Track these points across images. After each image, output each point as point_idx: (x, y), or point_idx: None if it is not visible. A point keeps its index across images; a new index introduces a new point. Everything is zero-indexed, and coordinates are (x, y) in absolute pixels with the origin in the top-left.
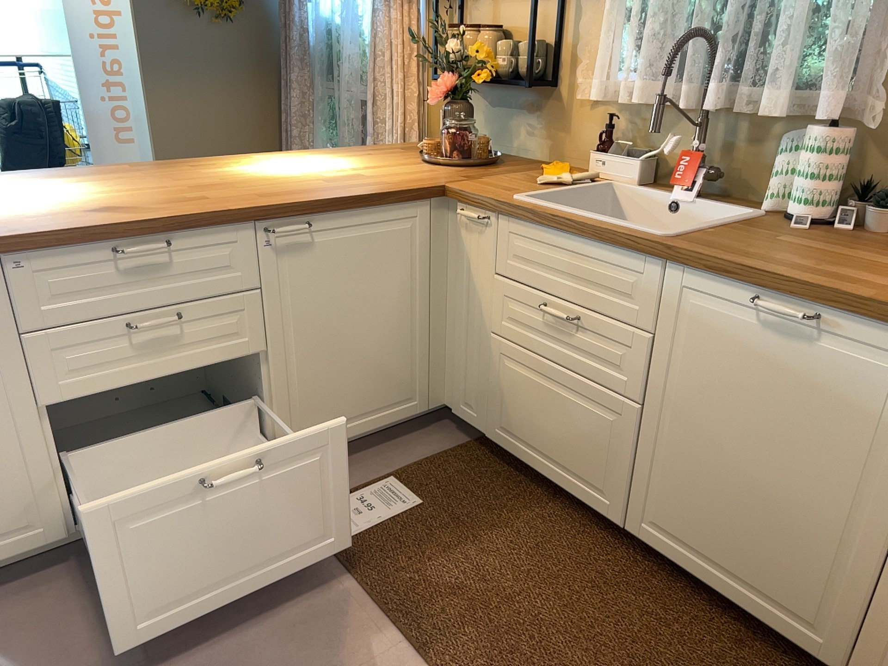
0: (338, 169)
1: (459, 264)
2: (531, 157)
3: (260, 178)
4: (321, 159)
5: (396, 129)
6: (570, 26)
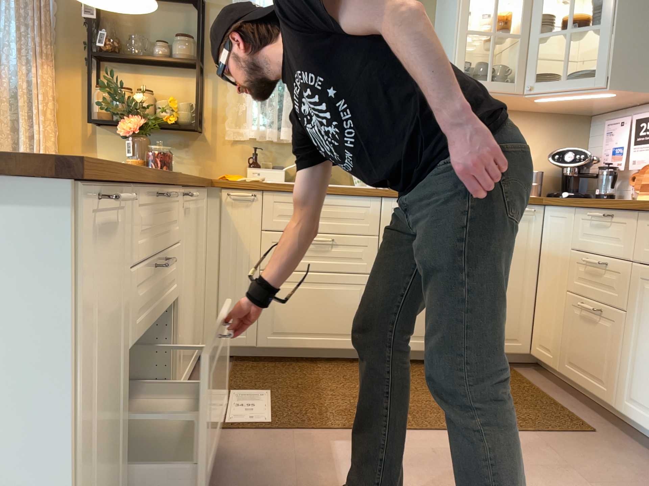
0: None
1: (223, 232)
2: None
3: None
4: None
5: None
6: (212, 97)
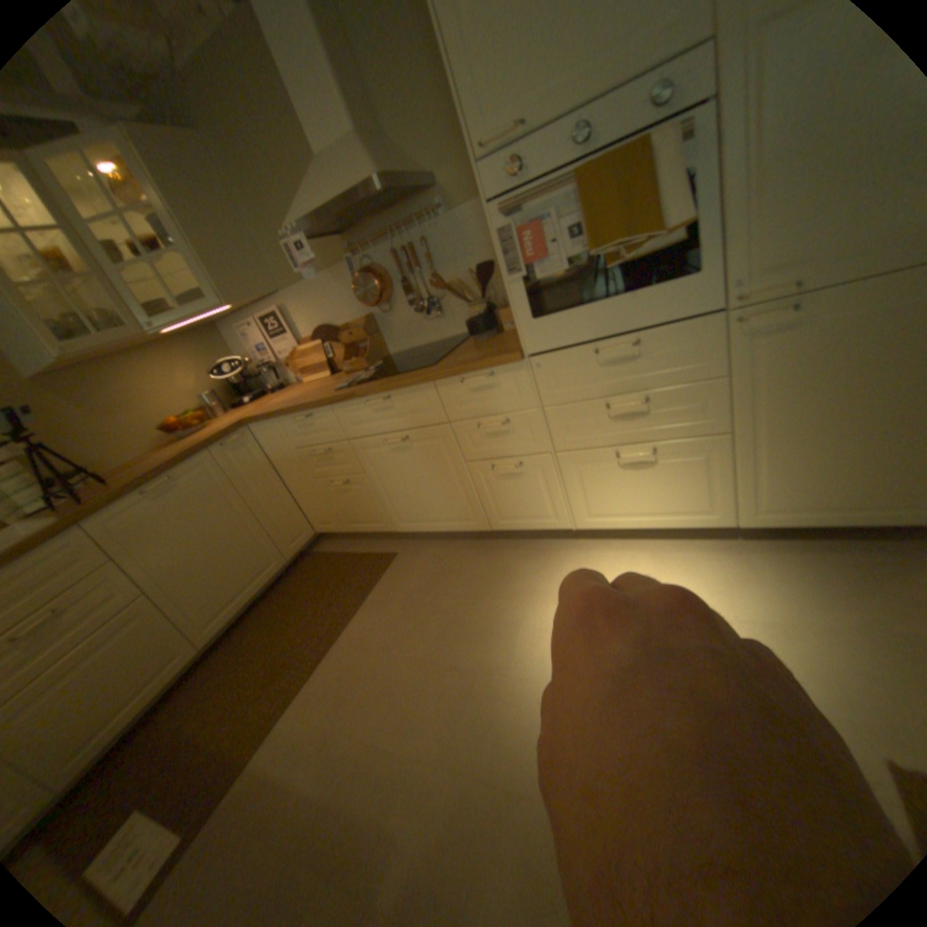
0: None
1: None
2: None
3: None
4: None
5: None
6: None
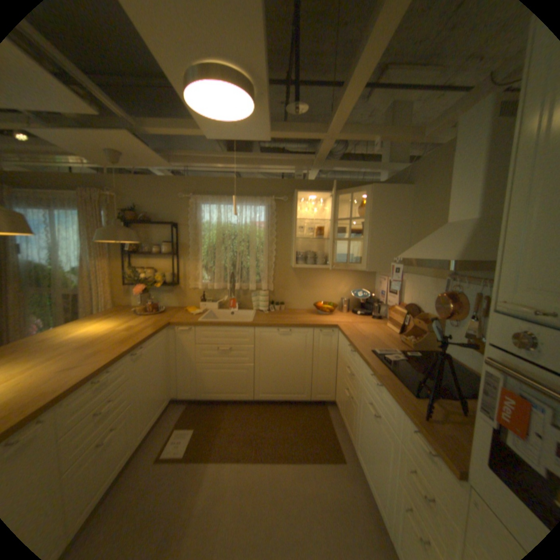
0: (116, 325)
1: (177, 346)
2: (171, 305)
3: (94, 337)
4: (96, 323)
5: (98, 304)
6: (183, 267)
